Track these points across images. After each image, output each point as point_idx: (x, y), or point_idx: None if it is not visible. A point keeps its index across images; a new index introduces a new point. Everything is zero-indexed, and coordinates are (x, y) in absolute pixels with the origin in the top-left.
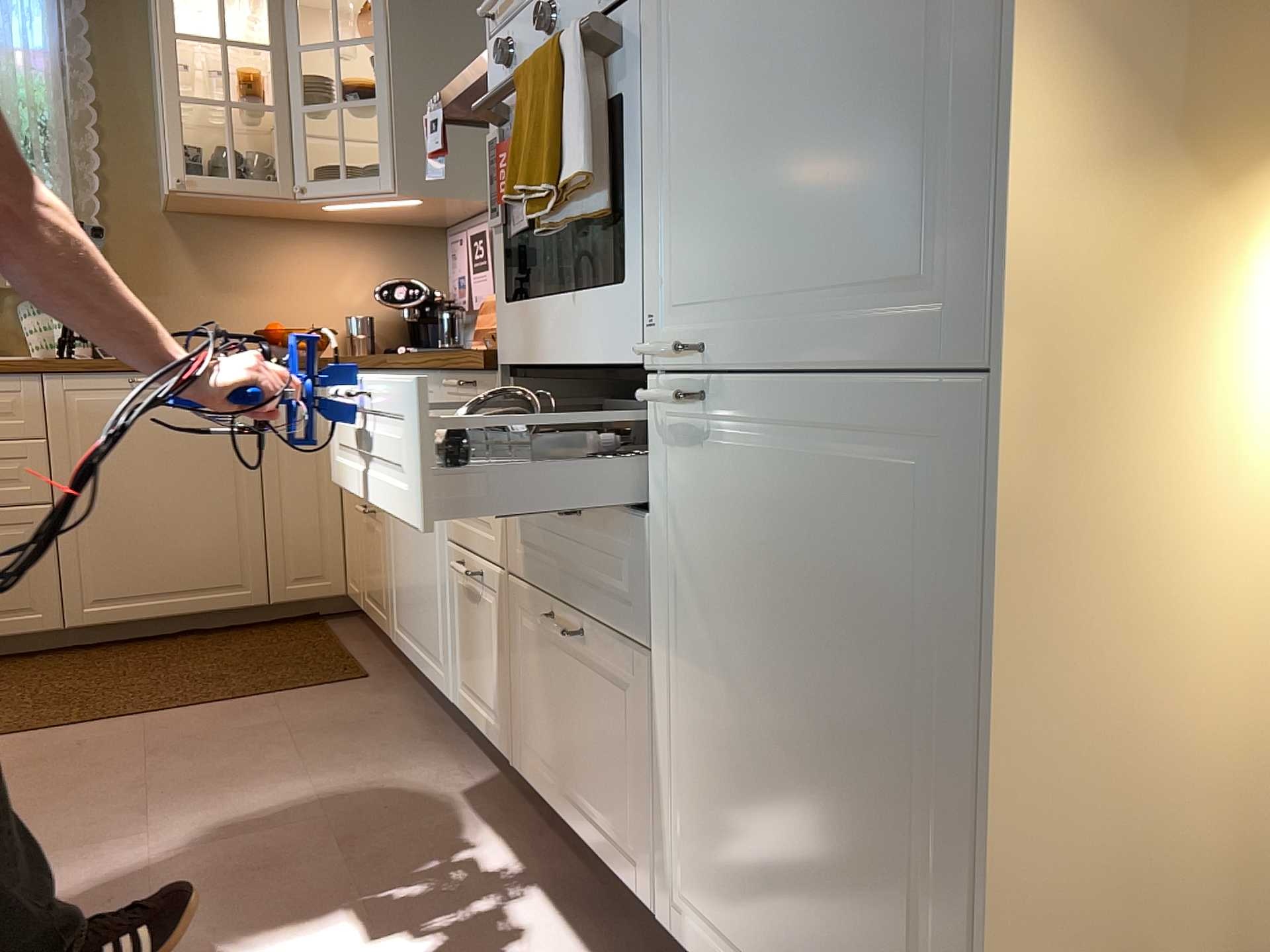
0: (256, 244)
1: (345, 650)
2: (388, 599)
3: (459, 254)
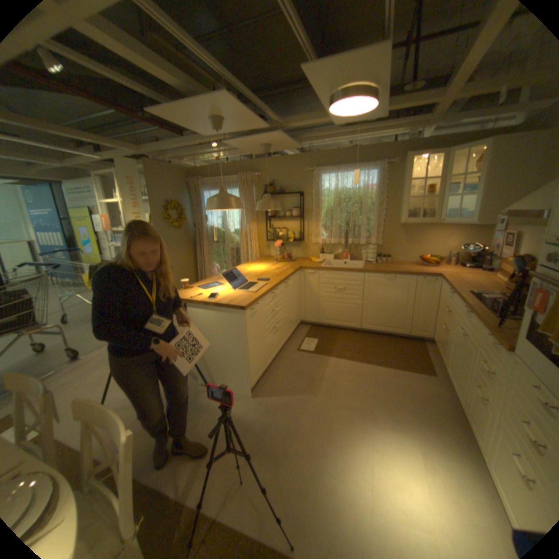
0: (424, 230)
1: (431, 360)
2: (448, 358)
3: (500, 237)
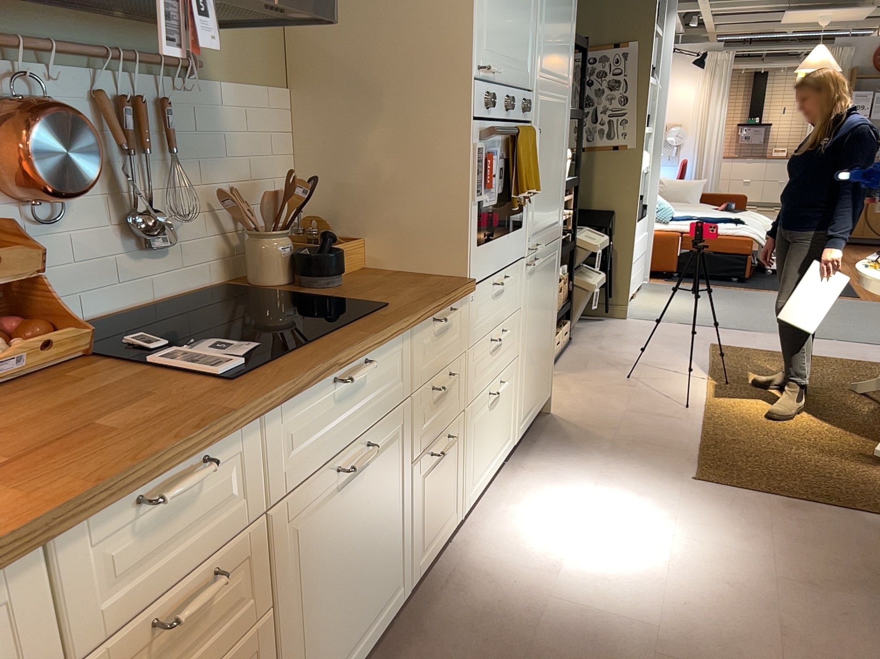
0: None
1: None
2: None
3: None
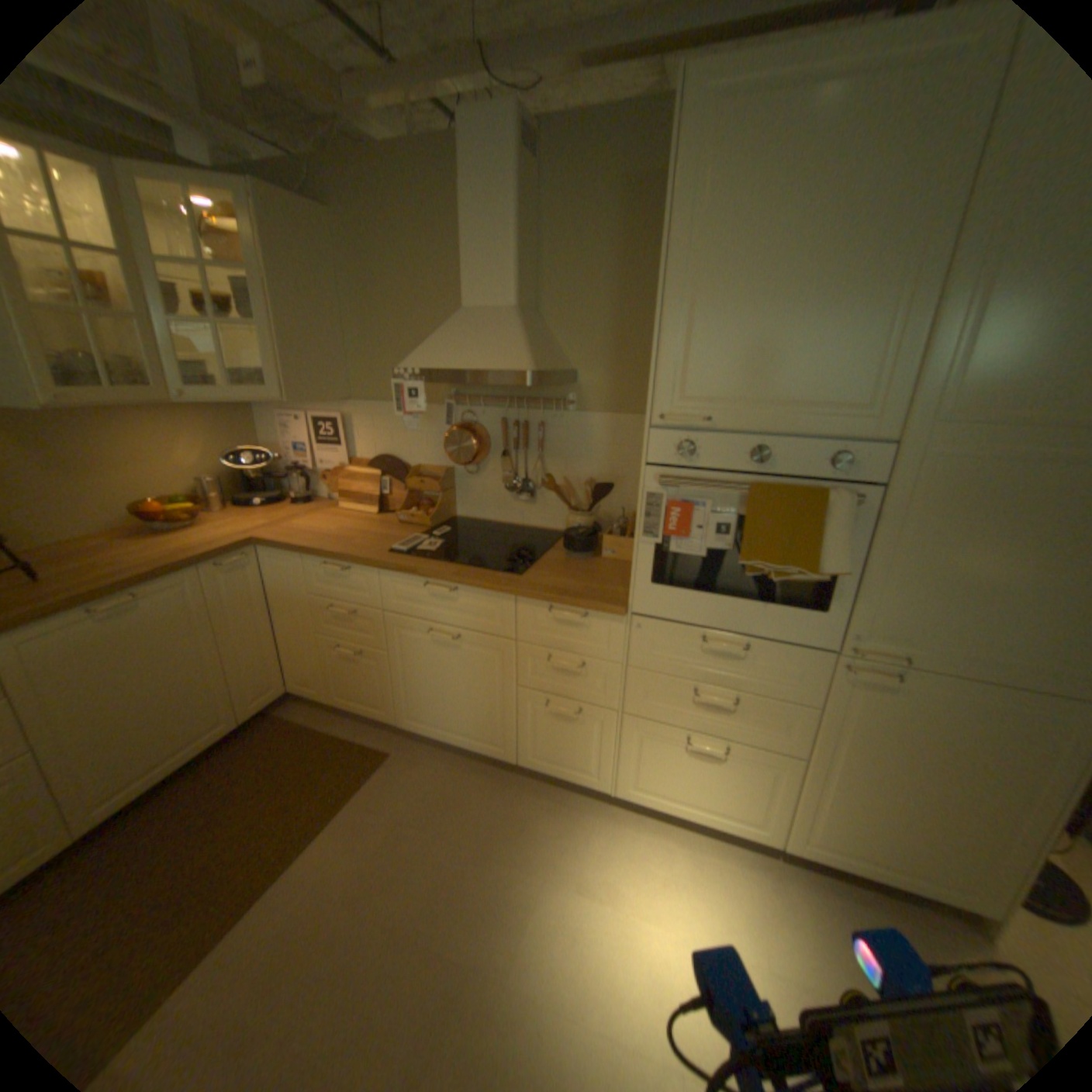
0: (90, 428)
1: (332, 737)
2: (390, 704)
3: (294, 428)
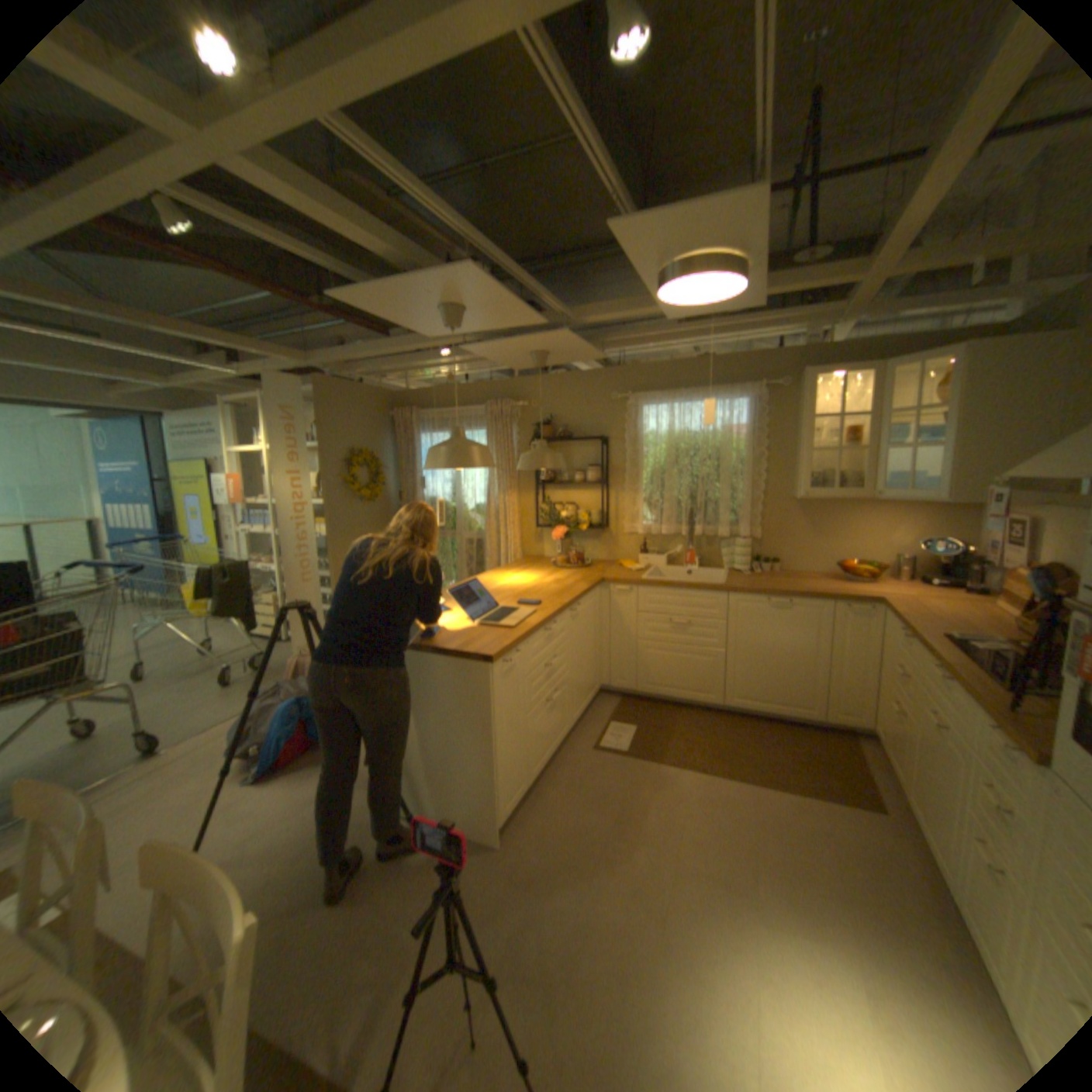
0: (844, 512)
1: (872, 778)
2: (910, 776)
3: (997, 527)
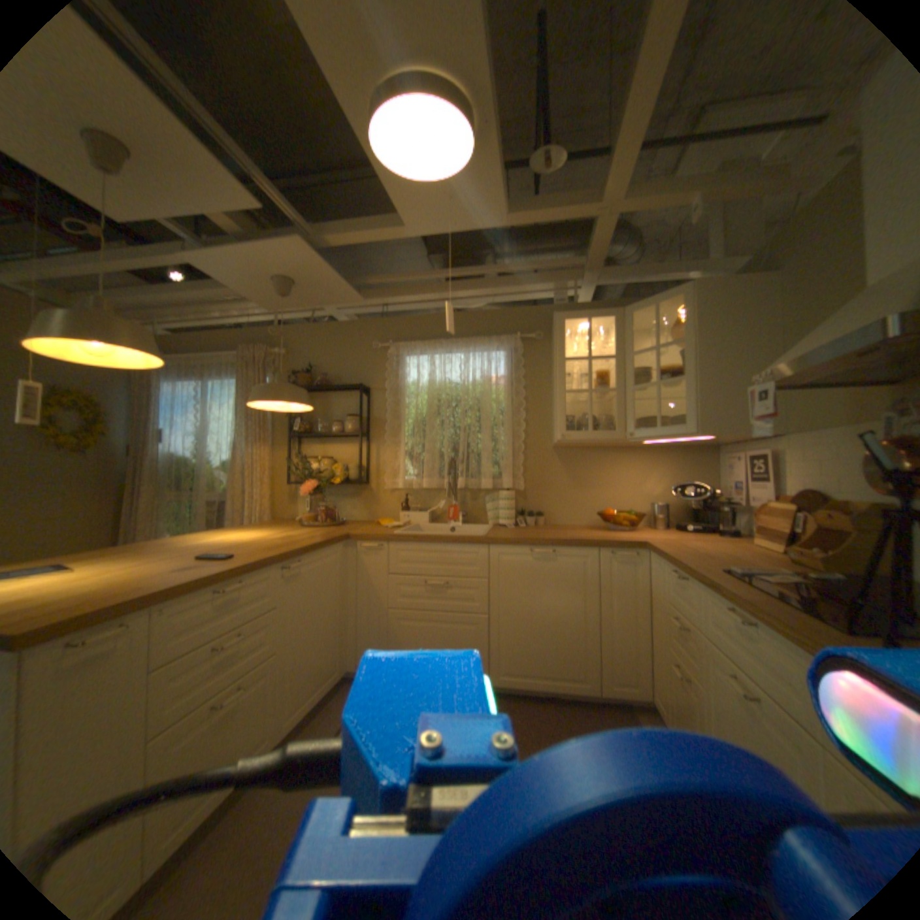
0: (599, 462)
1: None
2: None
3: (737, 468)
